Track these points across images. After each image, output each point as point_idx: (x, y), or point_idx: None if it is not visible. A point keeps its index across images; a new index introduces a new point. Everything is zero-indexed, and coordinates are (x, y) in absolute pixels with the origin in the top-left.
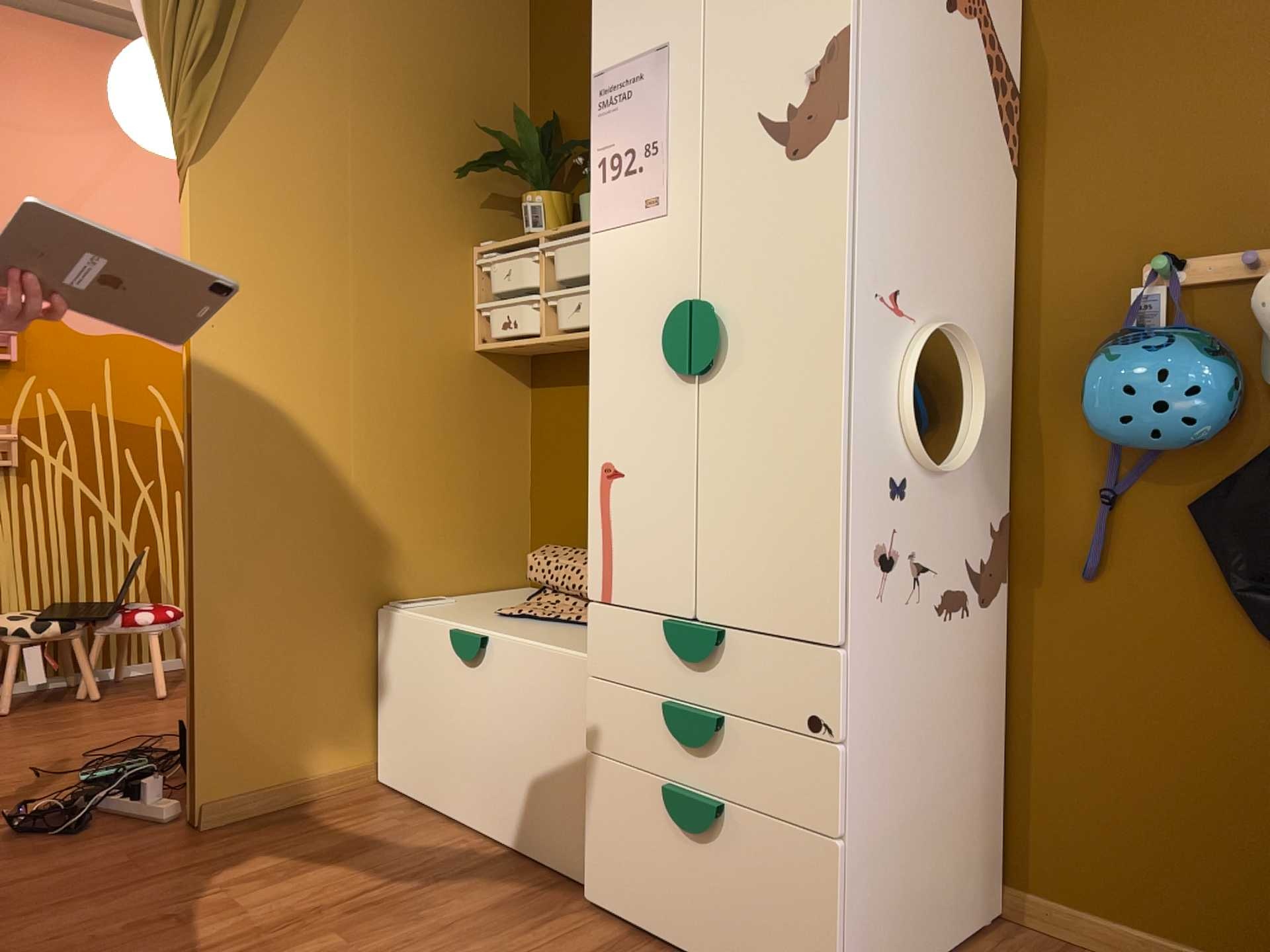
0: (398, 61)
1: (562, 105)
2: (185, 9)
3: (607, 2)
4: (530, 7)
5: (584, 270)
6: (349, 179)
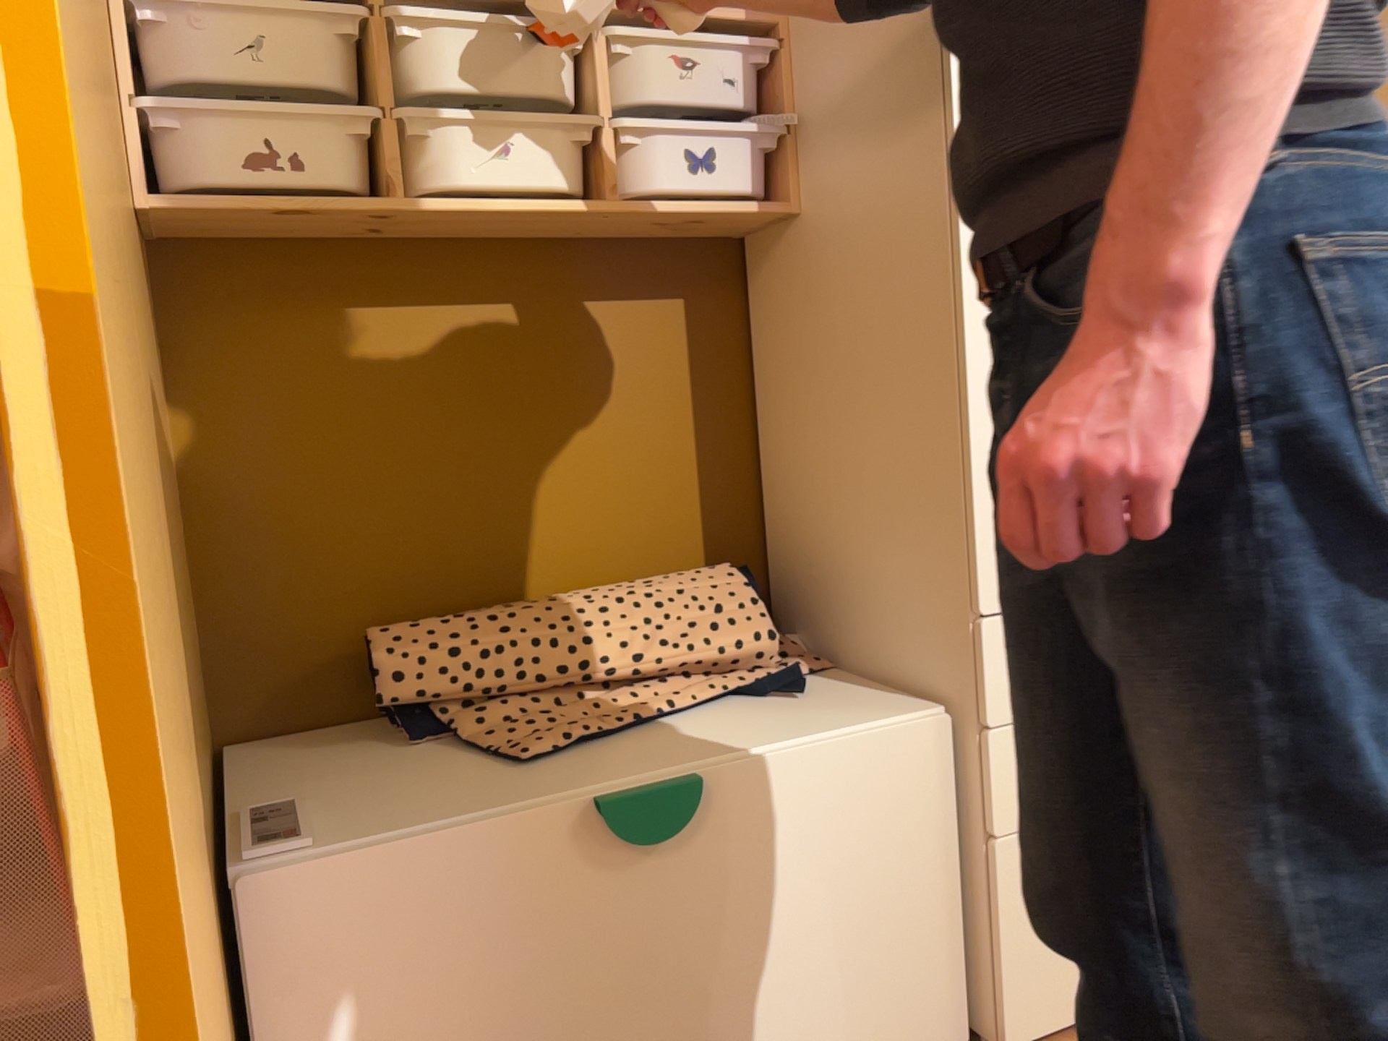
0: None
1: None
2: None
3: None
4: None
5: (510, 84)
6: None
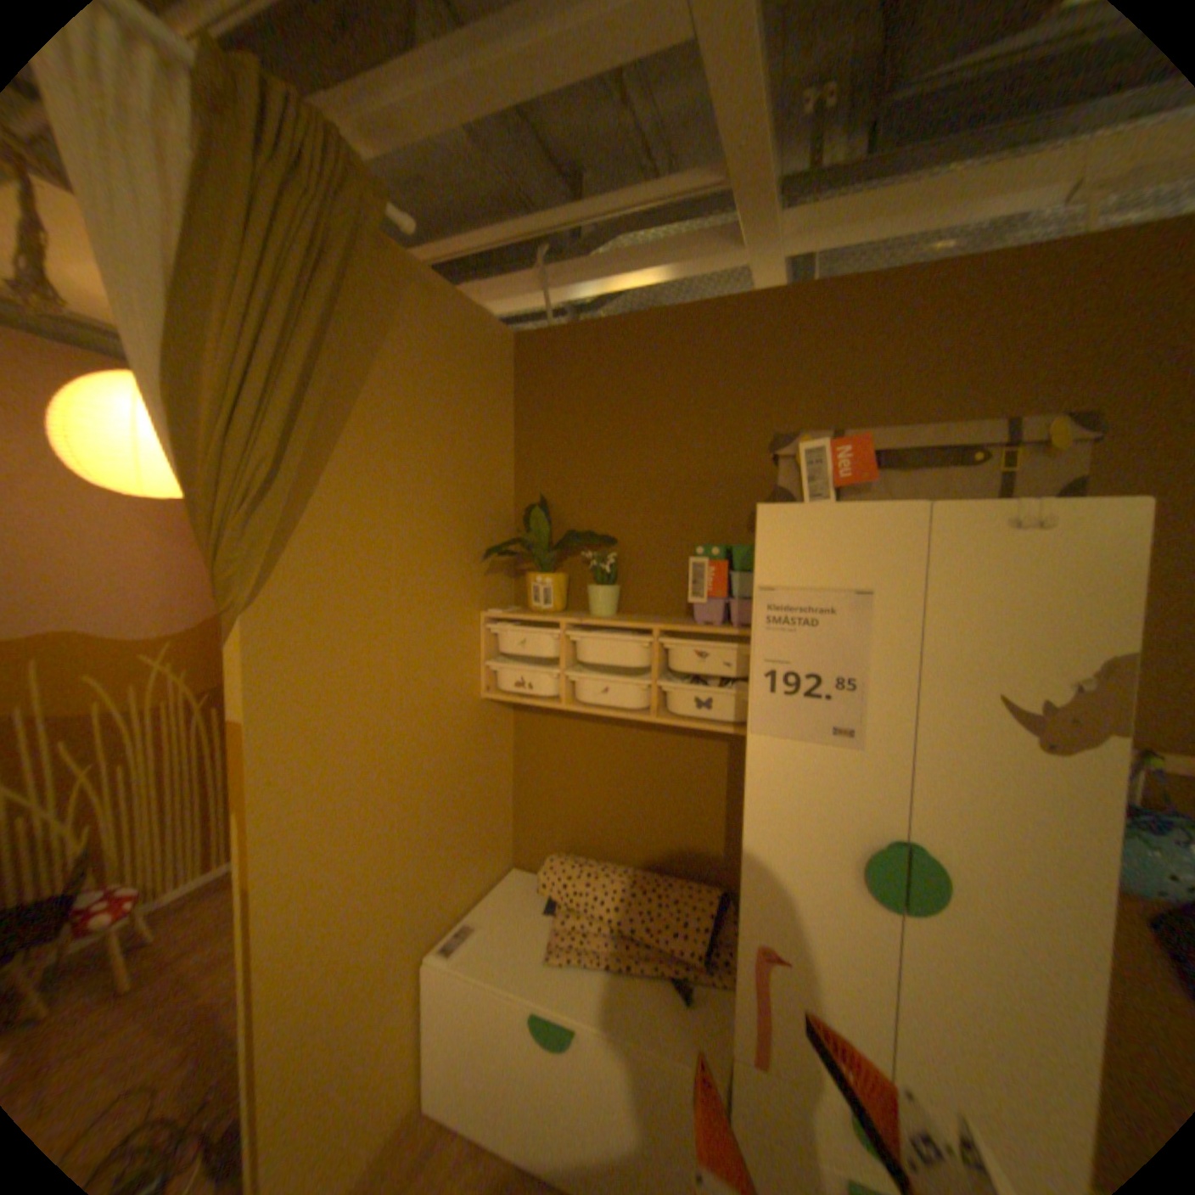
0: (427, 457)
1: (550, 490)
2: (231, 431)
3: (781, 519)
4: (513, 397)
5: (613, 661)
6: (392, 580)
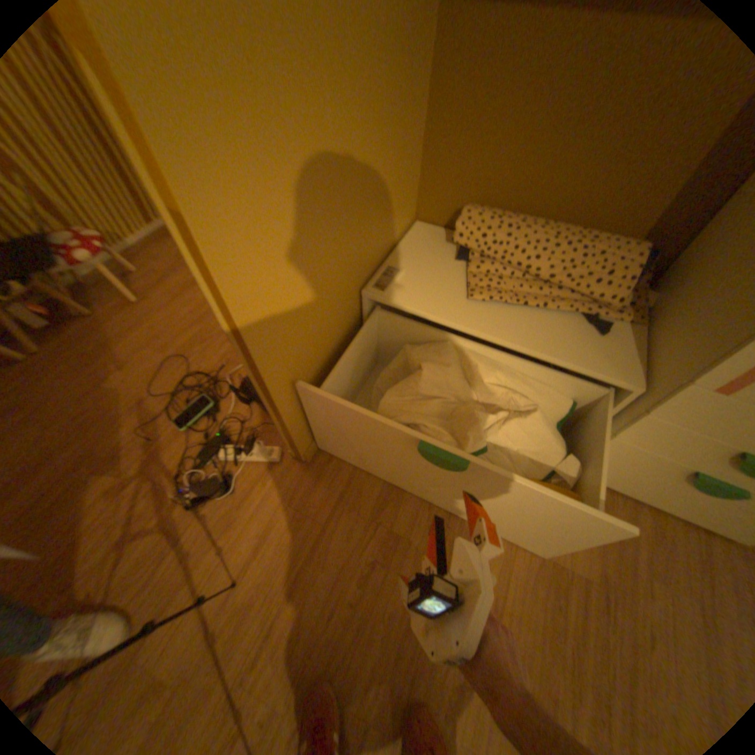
0: None
1: None
2: None
3: None
4: None
5: None
6: None
